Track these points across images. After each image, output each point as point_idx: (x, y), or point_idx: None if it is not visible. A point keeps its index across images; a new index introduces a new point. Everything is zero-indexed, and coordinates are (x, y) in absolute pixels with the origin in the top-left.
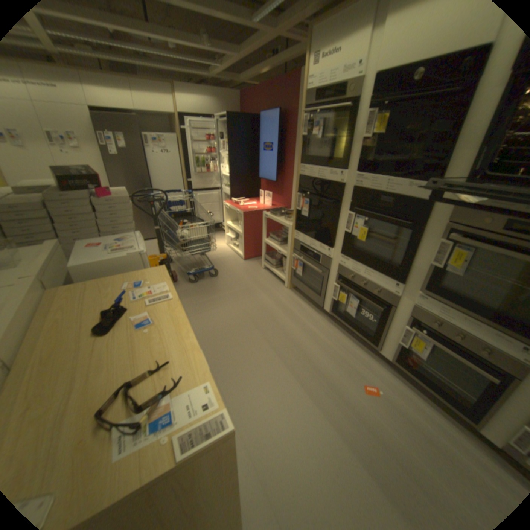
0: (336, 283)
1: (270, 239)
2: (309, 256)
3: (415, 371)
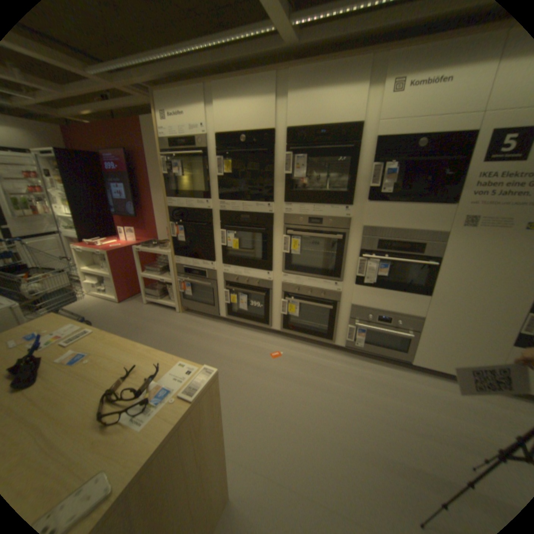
0: (224, 289)
1: (147, 271)
2: (195, 275)
3: (294, 328)
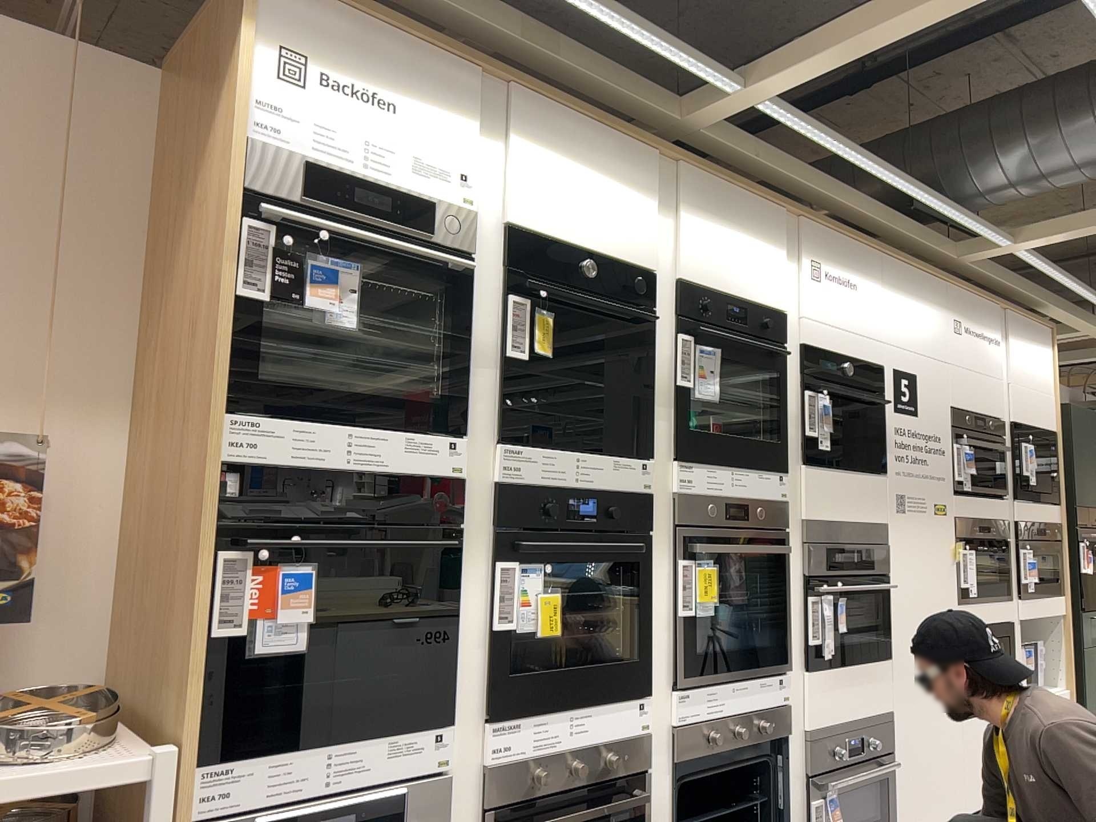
0: None
1: None
2: None
3: None
